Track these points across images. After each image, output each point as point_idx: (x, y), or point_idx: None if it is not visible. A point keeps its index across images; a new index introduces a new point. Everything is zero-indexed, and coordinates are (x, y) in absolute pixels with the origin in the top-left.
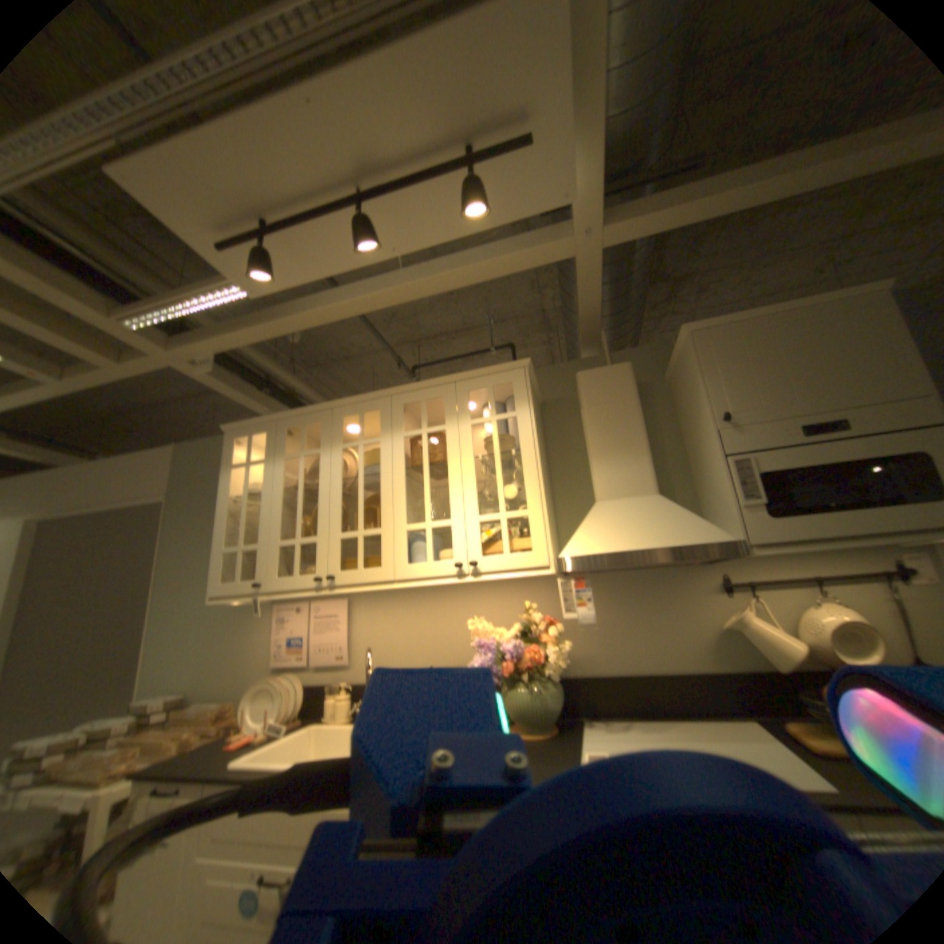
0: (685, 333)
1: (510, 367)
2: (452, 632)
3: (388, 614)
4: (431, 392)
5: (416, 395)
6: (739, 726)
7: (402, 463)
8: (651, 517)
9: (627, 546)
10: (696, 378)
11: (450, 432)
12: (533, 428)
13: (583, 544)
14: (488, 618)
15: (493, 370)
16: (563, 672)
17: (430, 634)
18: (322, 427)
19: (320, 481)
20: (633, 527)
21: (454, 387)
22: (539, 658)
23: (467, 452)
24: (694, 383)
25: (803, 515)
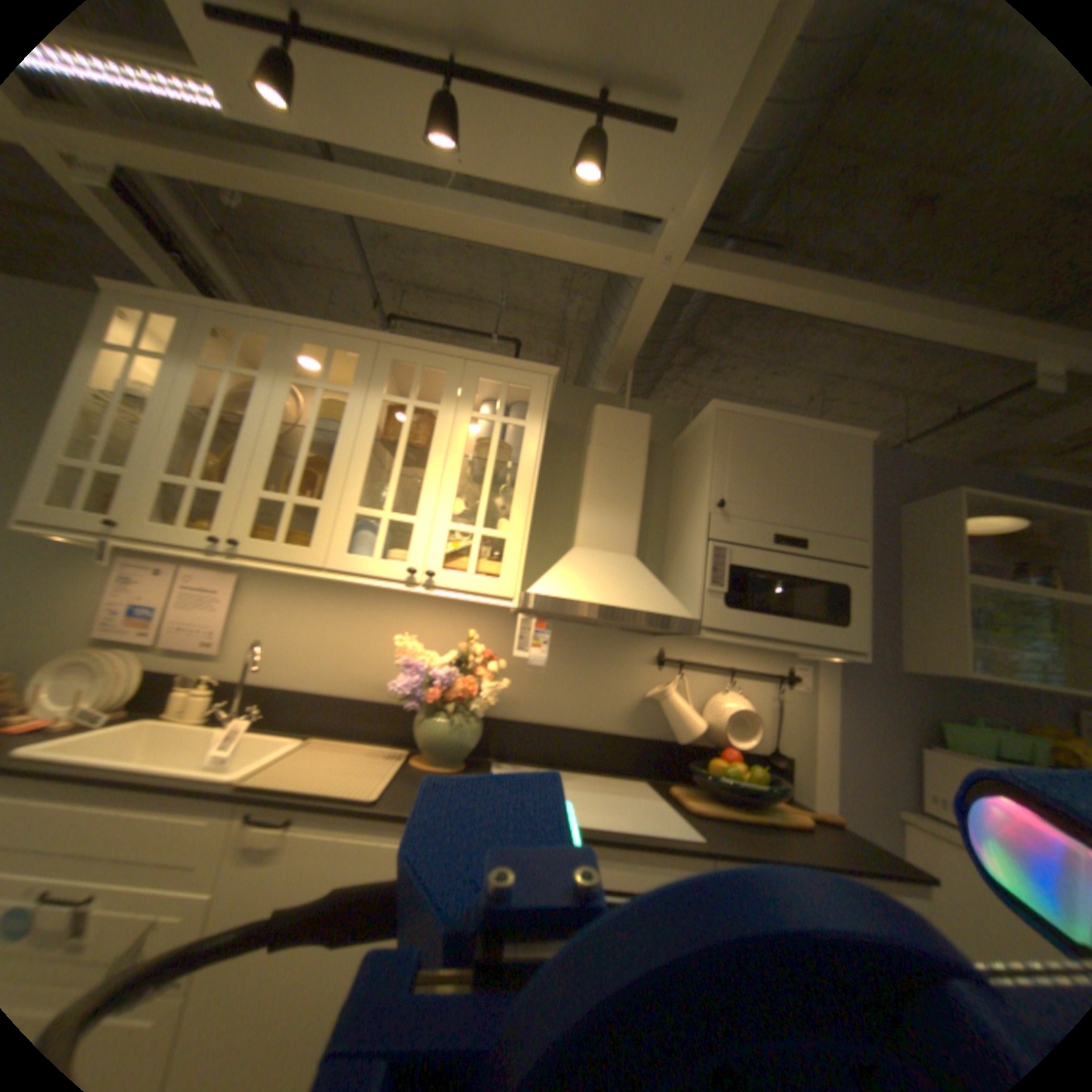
0: (711, 410)
1: (533, 369)
2: (365, 645)
3: (287, 606)
4: (432, 359)
5: (411, 355)
6: (629, 785)
7: (370, 431)
8: (622, 578)
9: (595, 599)
10: (705, 458)
11: (442, 416)
12: (538, 448)
13: (552, 586)
14: (415, 638)
15: (514, 365)
16: (482, 710)
17: (337, 641)
18: (263, 343)
19: (241, 412)
20: (604, 583)
21: (462, 366)
22: (465, 691)
23: (456, 447)
24: (700, 462)
25: (748, 613)
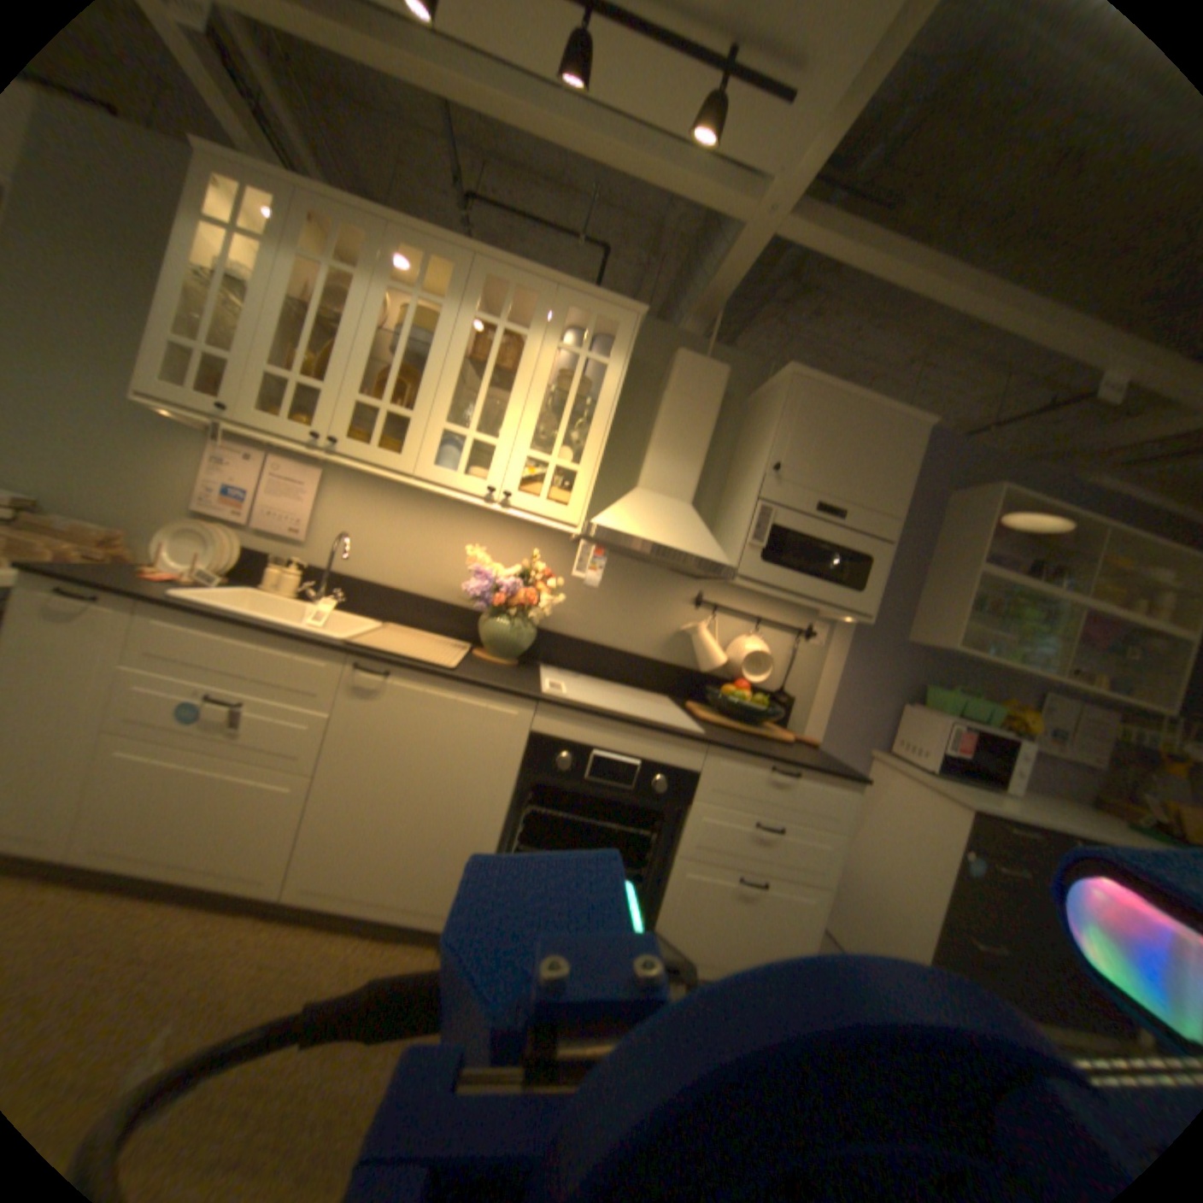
0: (788, 374)
1: (624, 307)
2: (437, 553)
3: (367, 507)
4: (526, 282)
5: (506, 274)
6: (652, 699)
7: (461, 350)
8: (676, 524)
9: (649, 539)
10: (772, 421)
11: (530, 344)
12: (617, 390)
13: (613, 522)
14: (481, 553)
15: (605, 300)
16: (535, 622)
17: (412, 545)
18: (356, 236)
19: (334, 310)
20: (658, 525)
21: (555, 293)
22: (525, 602)
23: (541, 378)
24: (767, 424)
25: (779, 569)
